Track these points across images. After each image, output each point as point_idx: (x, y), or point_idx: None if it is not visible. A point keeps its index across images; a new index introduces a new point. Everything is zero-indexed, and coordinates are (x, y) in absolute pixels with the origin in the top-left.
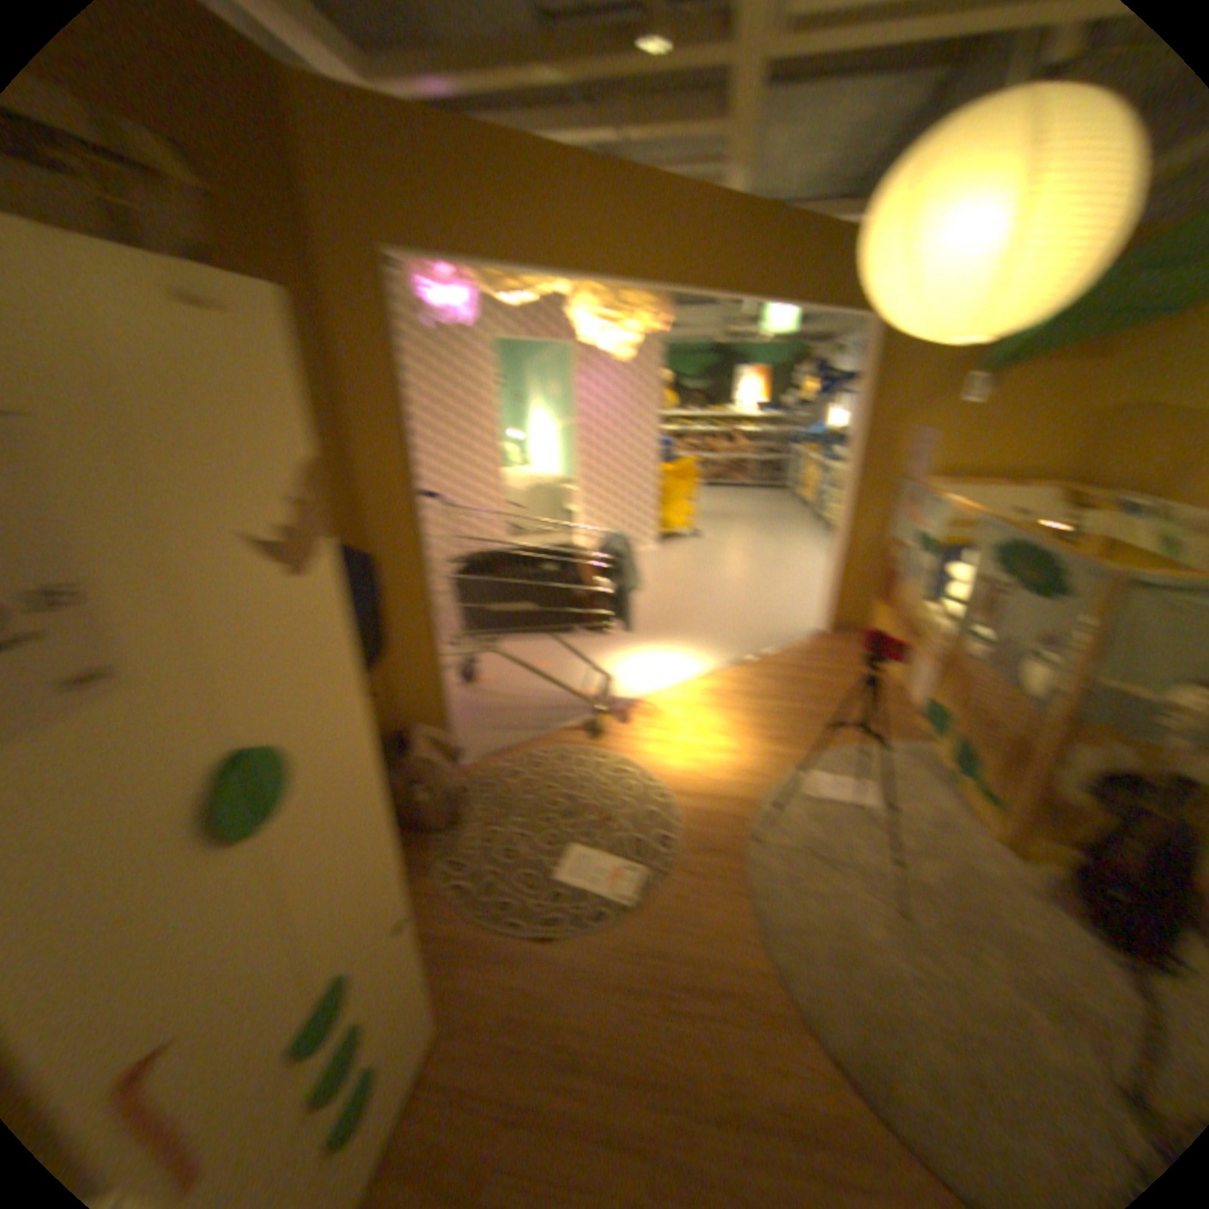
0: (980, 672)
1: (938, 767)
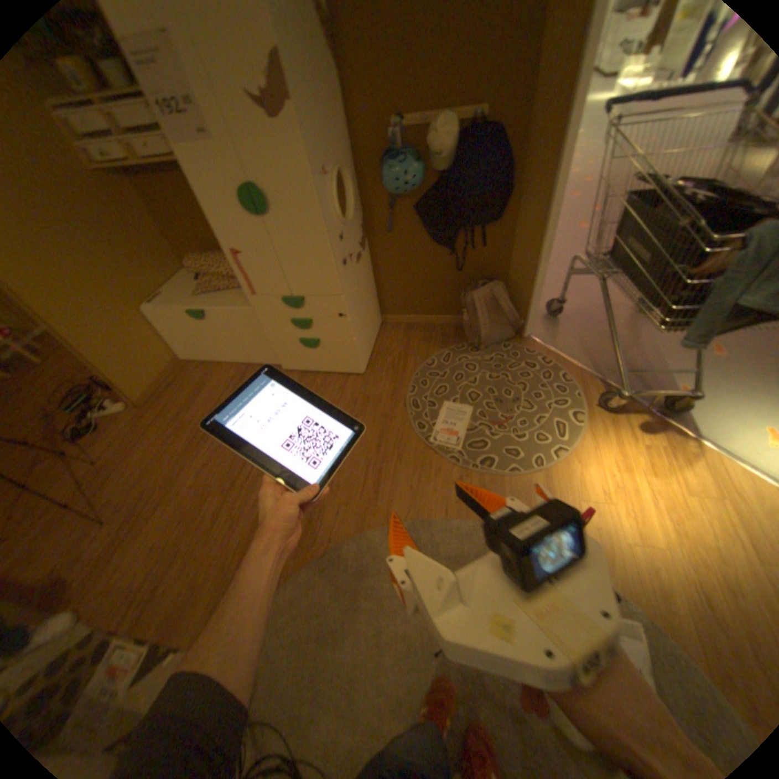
0: None
1: None
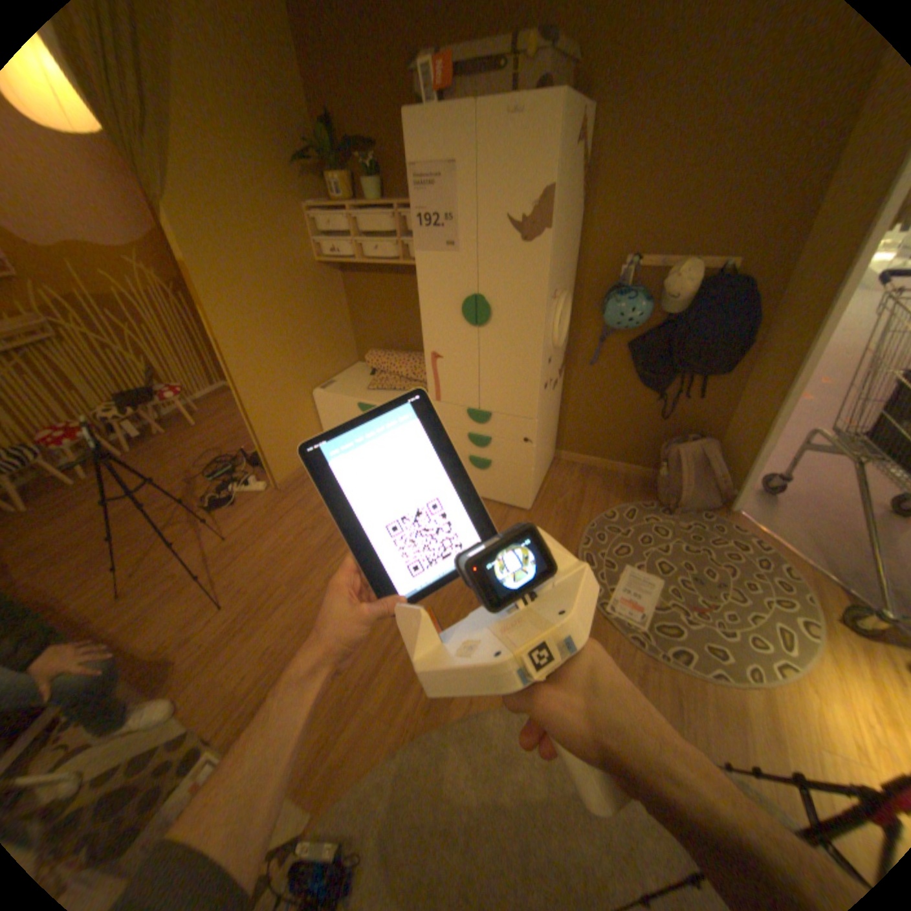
0: None
1: None
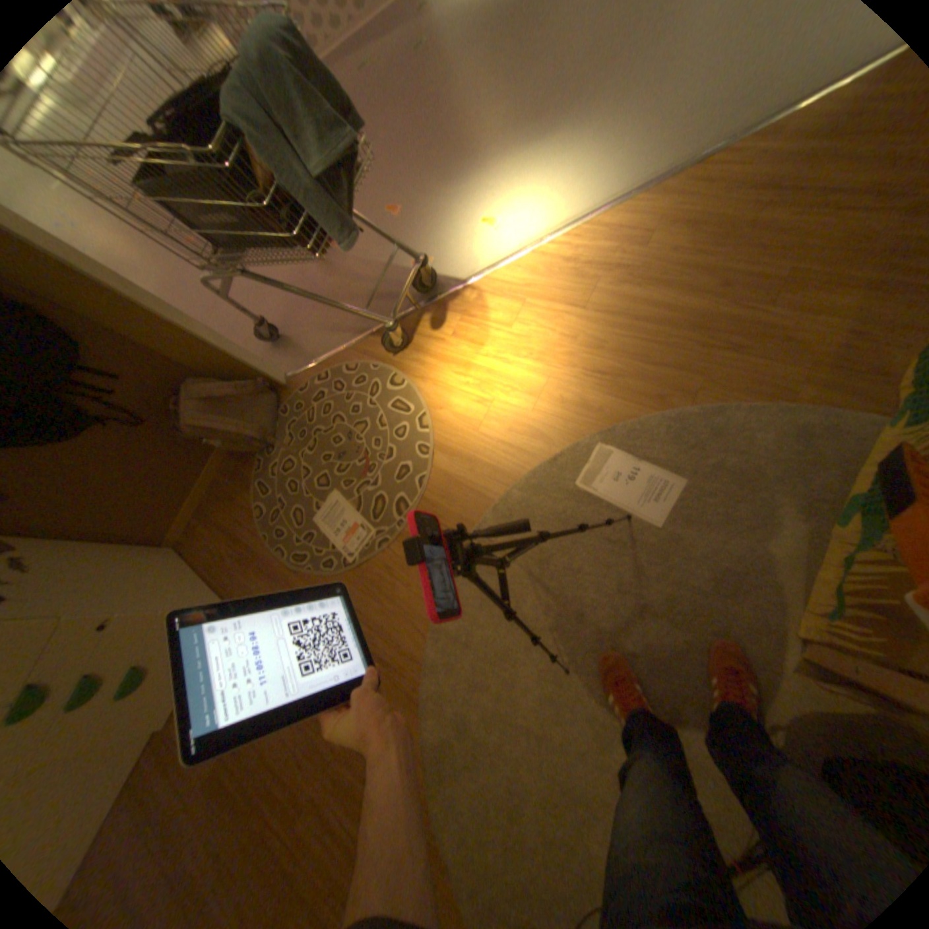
0: None
1: (844, 468)
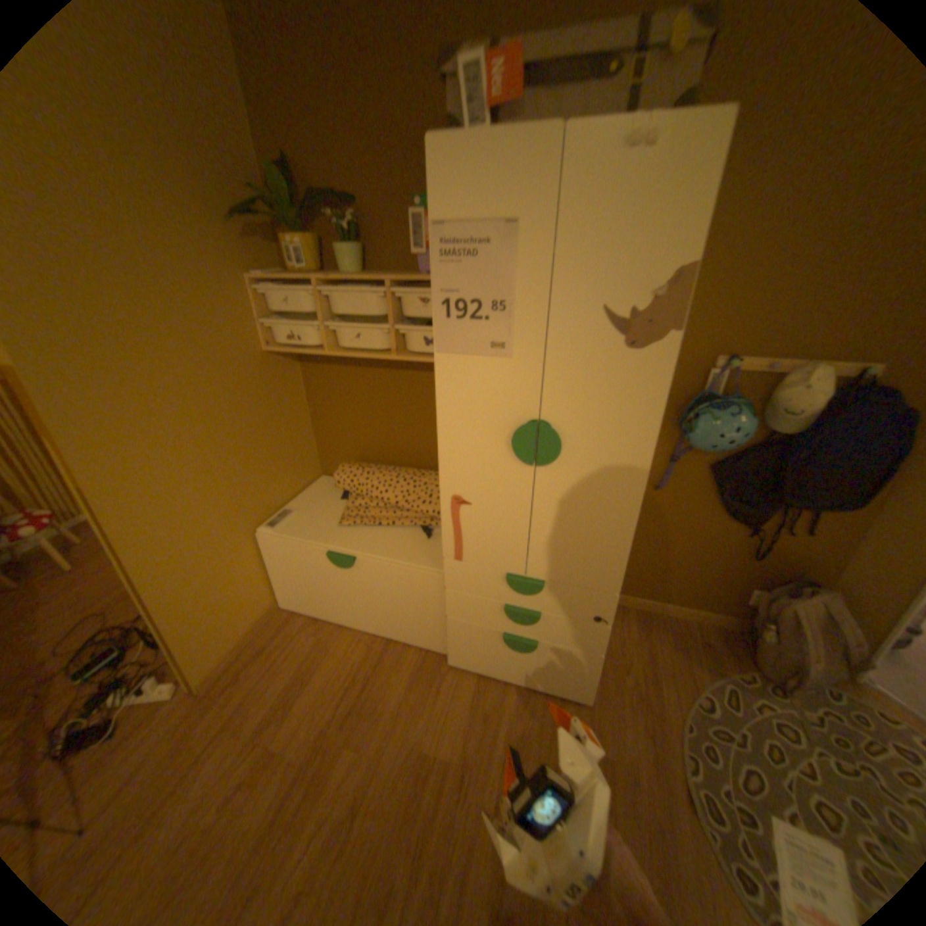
0: None
1: None
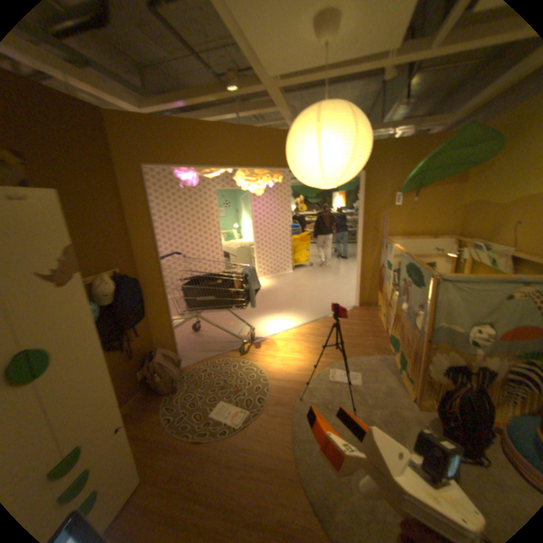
0: (405, 322)
1: (393, 367)
